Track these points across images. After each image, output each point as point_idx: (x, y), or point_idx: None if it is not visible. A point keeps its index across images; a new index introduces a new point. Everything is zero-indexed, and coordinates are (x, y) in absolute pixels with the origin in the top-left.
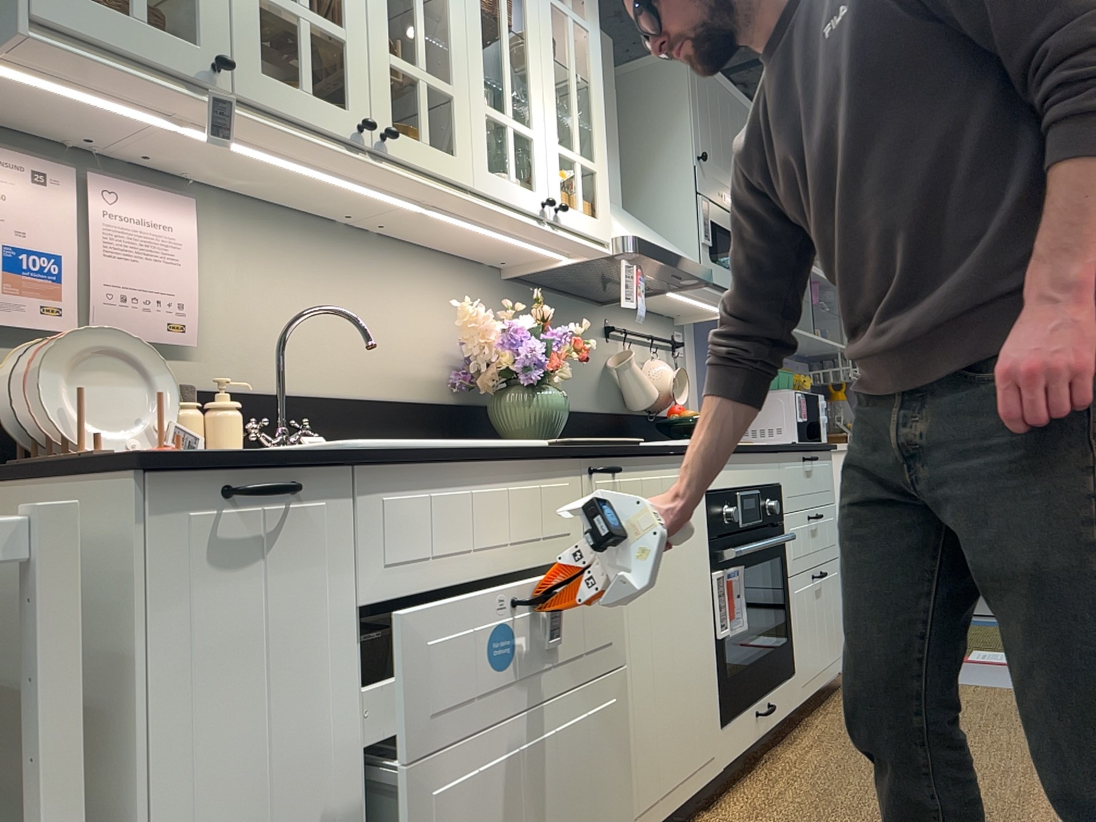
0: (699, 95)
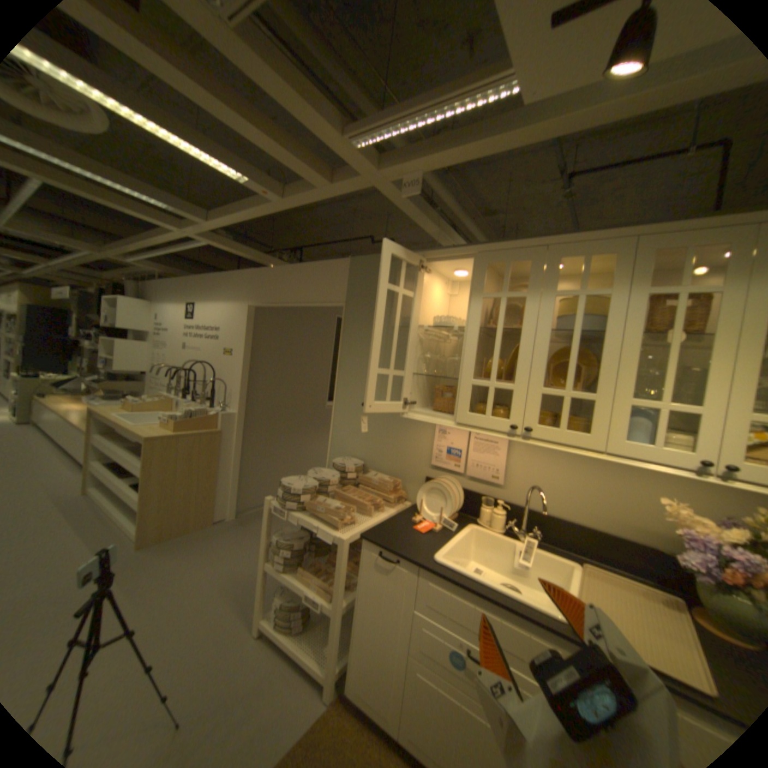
0: None
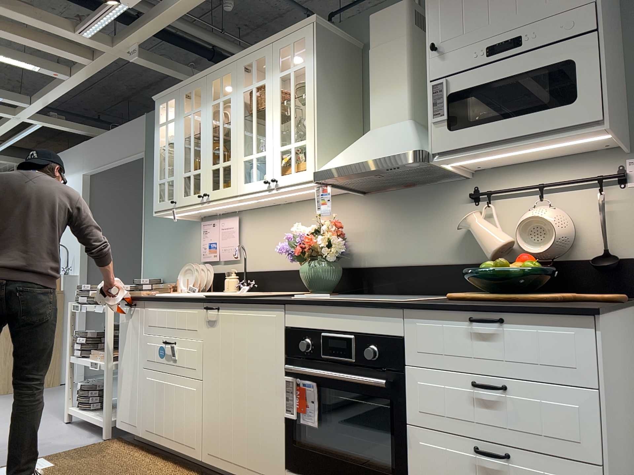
0: None
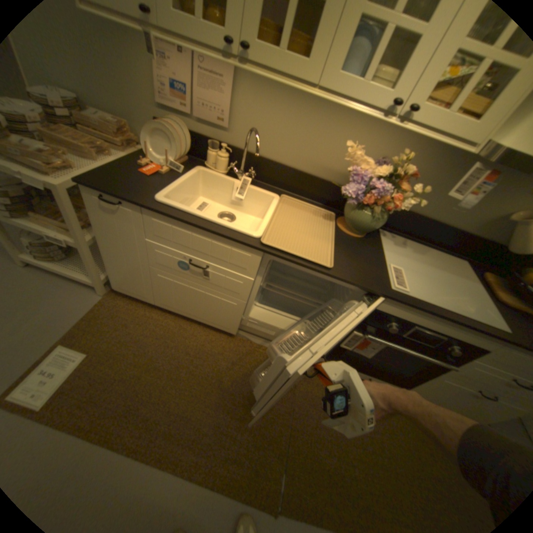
0: None
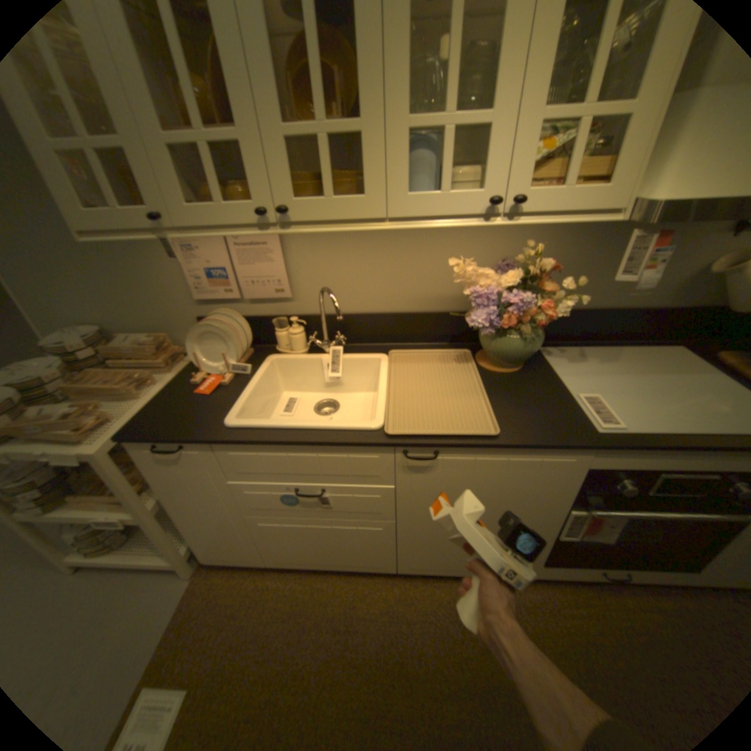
0: None
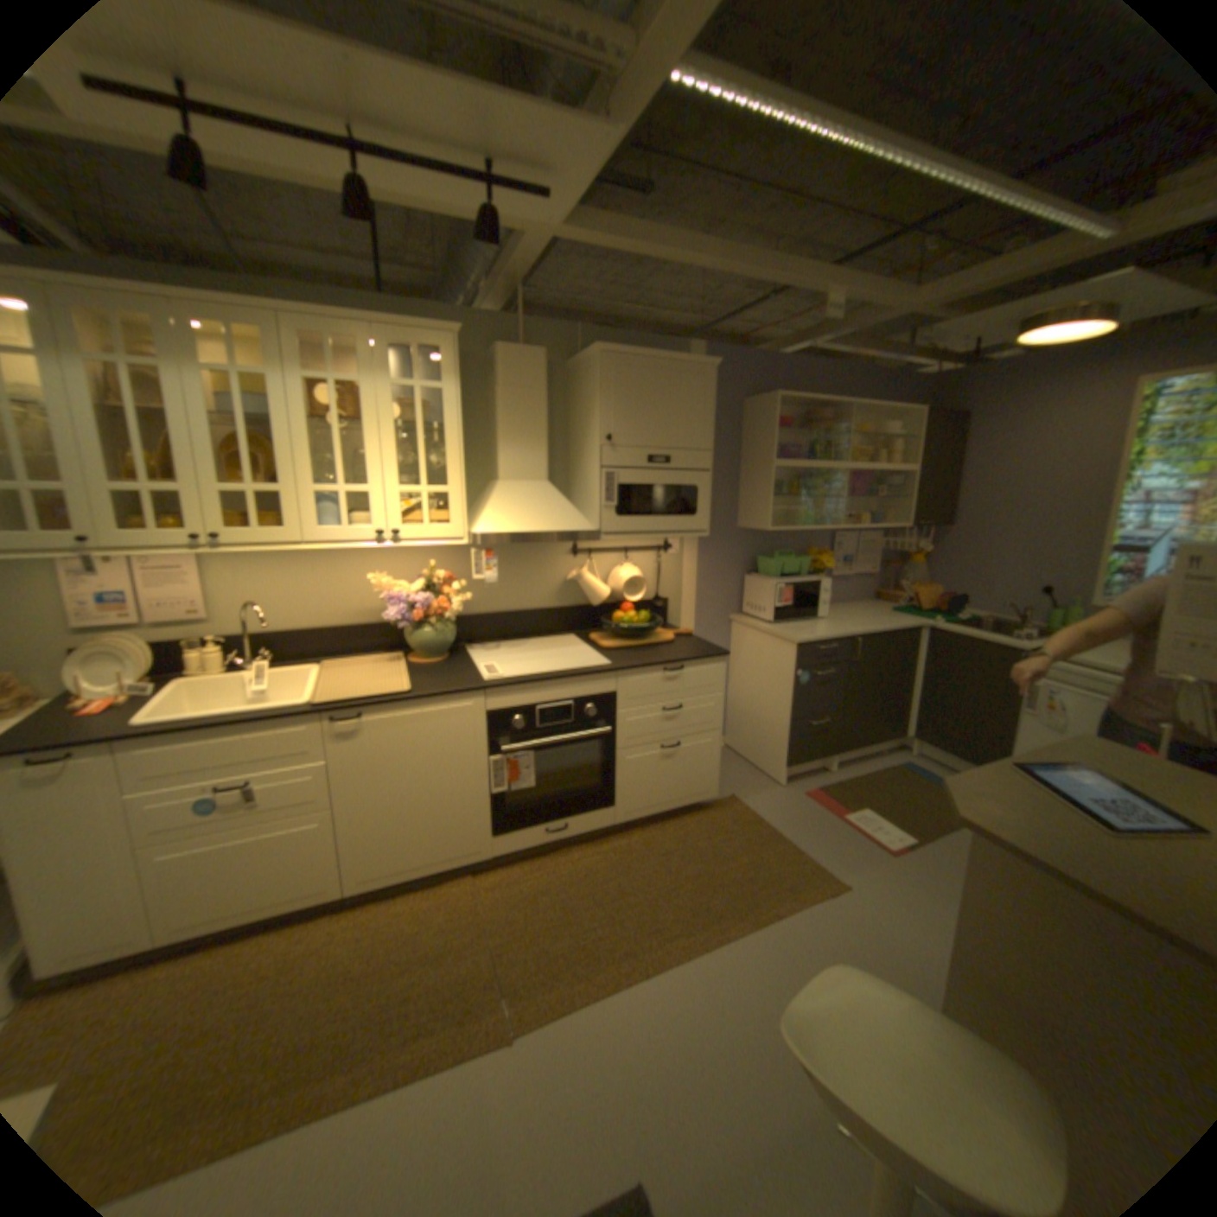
0: (613, 382)
